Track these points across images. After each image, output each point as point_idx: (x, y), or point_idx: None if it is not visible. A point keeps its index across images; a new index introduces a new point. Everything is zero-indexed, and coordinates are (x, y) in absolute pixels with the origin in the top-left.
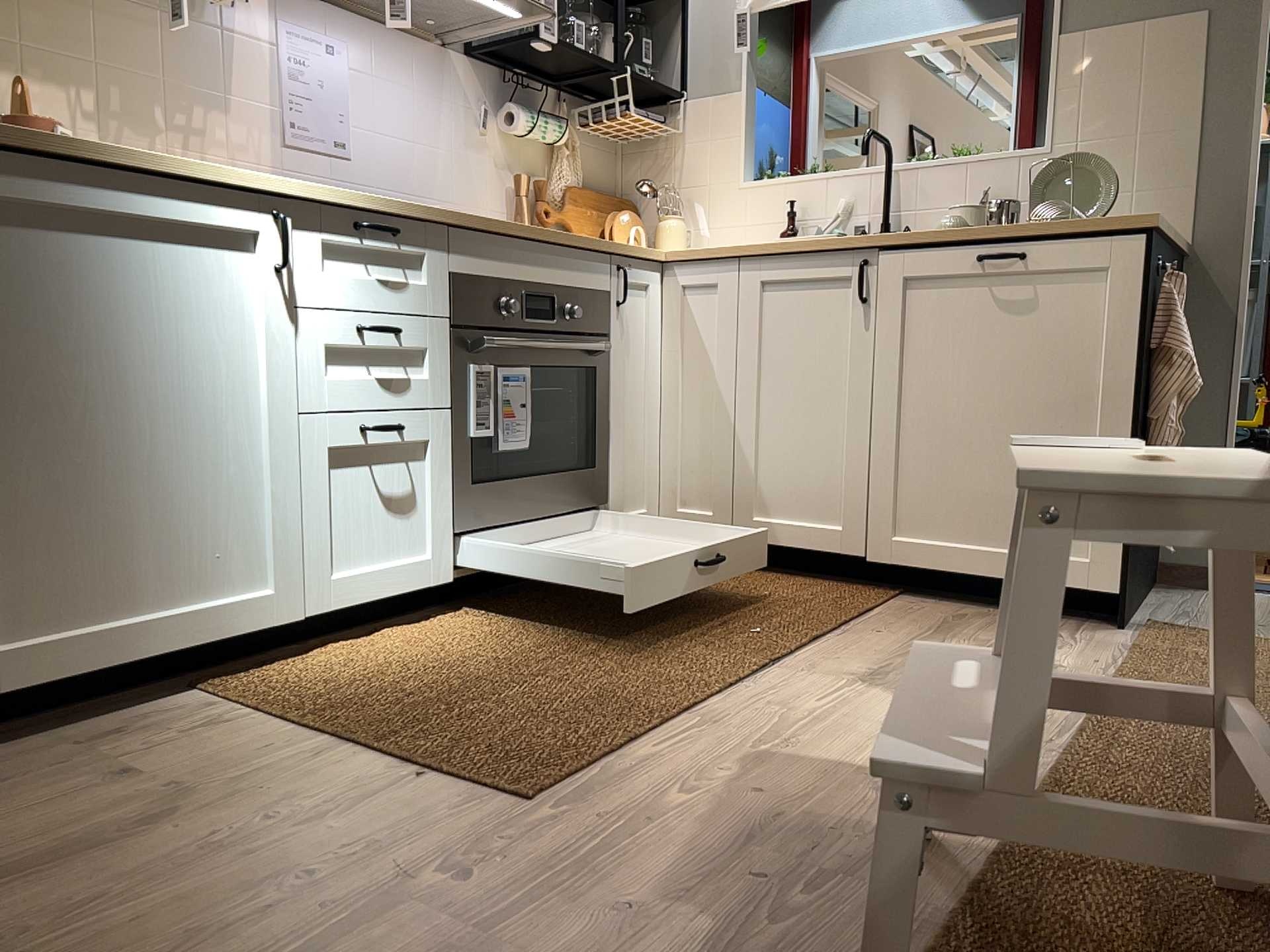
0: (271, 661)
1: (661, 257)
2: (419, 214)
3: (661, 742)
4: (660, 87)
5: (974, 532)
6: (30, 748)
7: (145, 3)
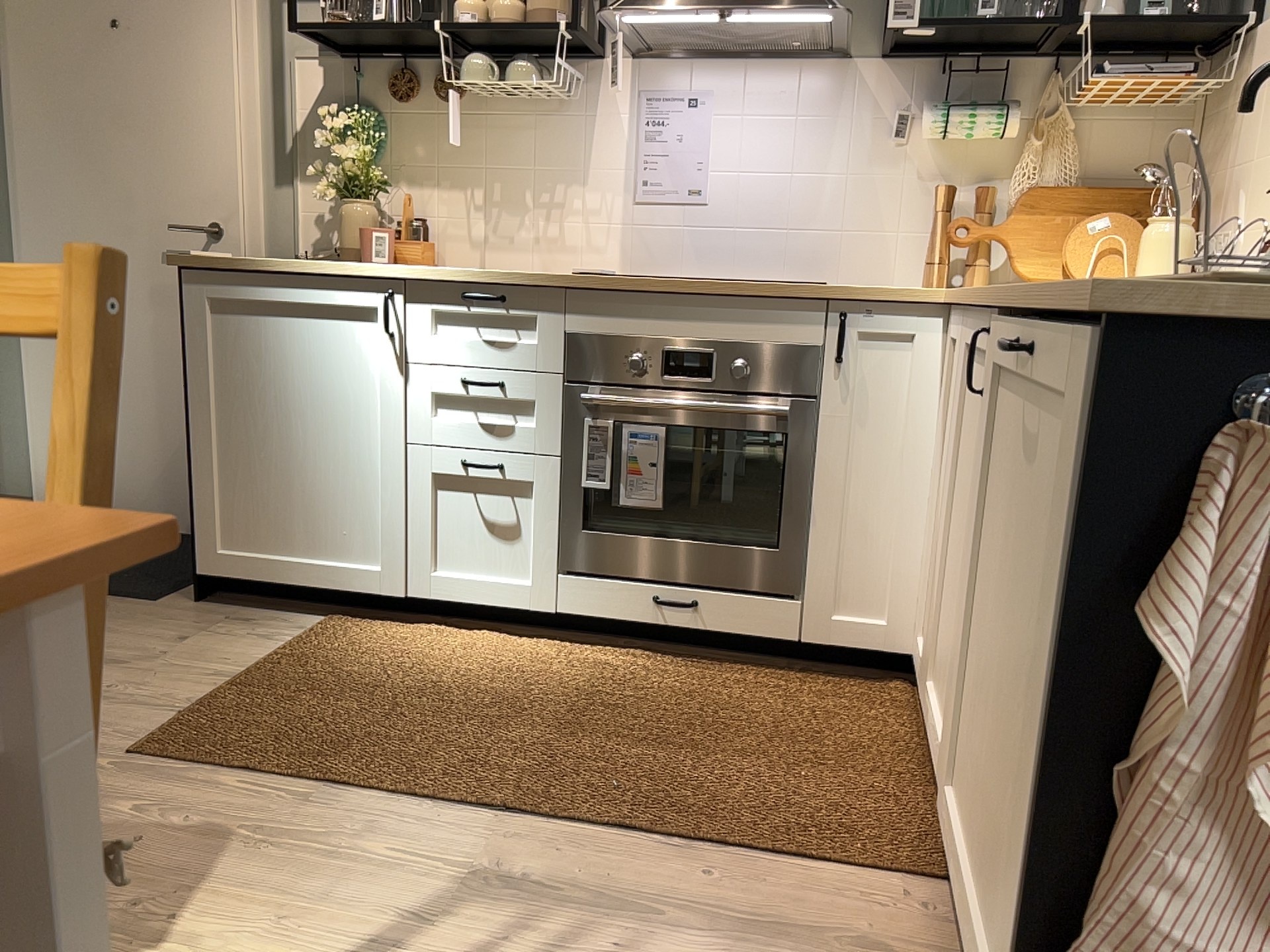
0: (400, 619)
1: (933, 304)
2: (523, 282)
3: (250, 783)
4: (1184, 24)
5: (974, 842)
6: (225, 610)
7: (520, 112)
